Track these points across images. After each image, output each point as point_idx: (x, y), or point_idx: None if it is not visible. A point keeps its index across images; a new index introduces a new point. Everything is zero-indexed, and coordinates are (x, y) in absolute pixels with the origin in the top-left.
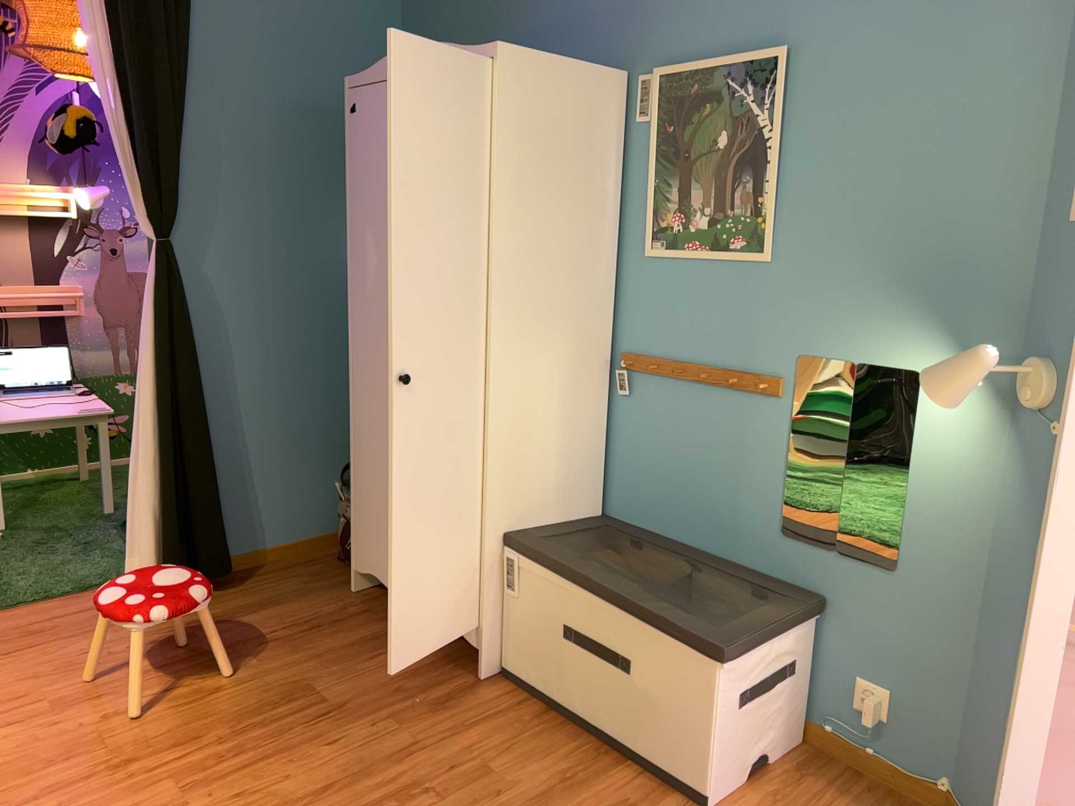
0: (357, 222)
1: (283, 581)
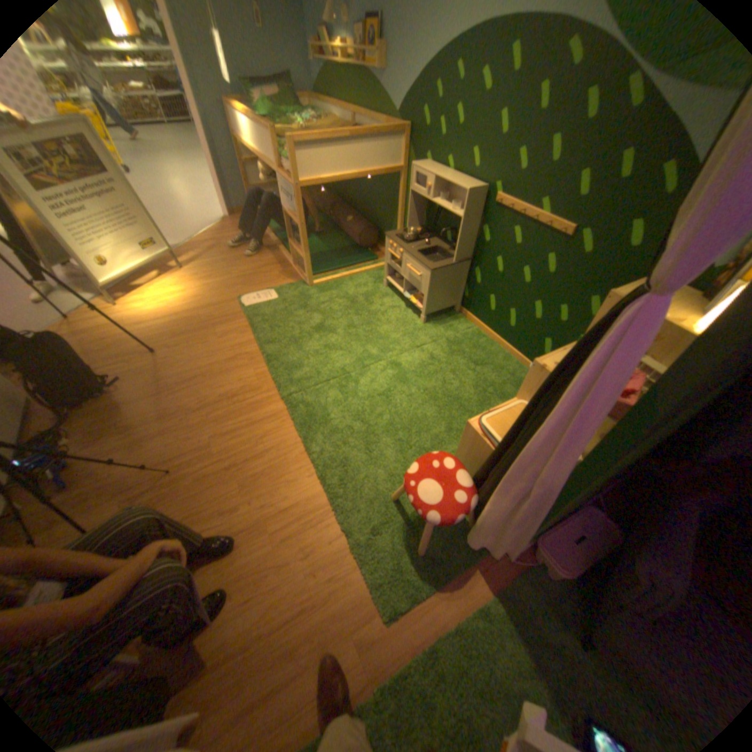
0: None
1: None
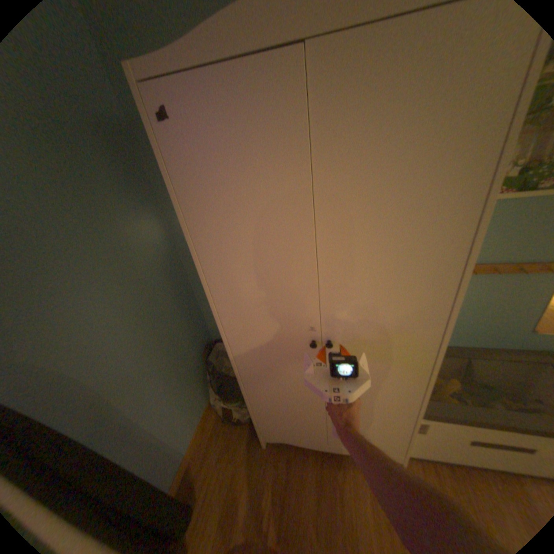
0: (212, 249)
1: (218, 470)
